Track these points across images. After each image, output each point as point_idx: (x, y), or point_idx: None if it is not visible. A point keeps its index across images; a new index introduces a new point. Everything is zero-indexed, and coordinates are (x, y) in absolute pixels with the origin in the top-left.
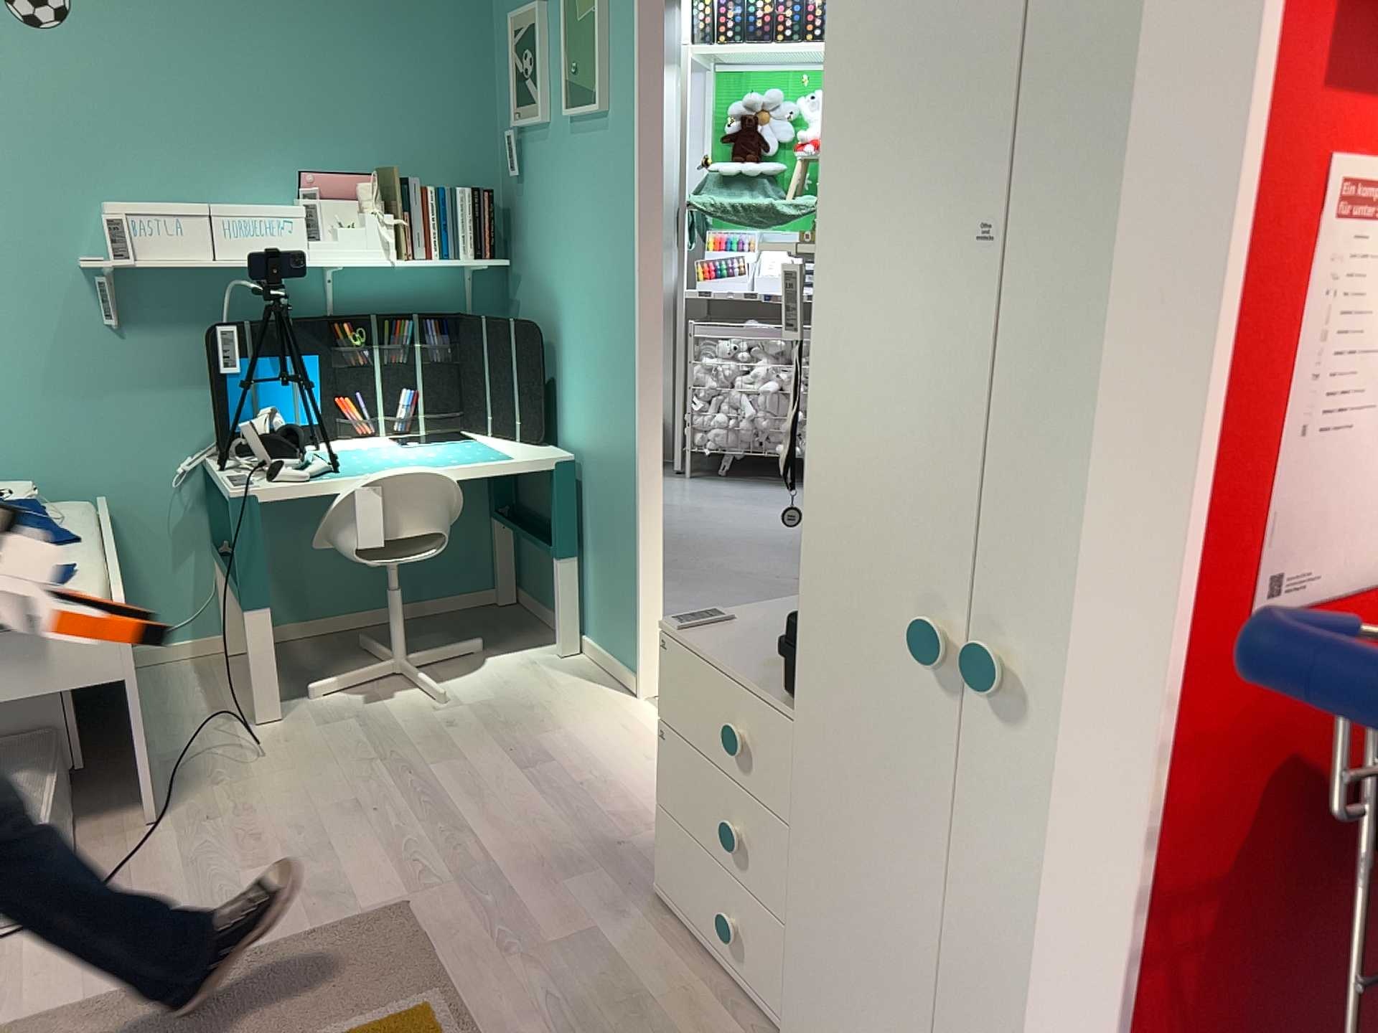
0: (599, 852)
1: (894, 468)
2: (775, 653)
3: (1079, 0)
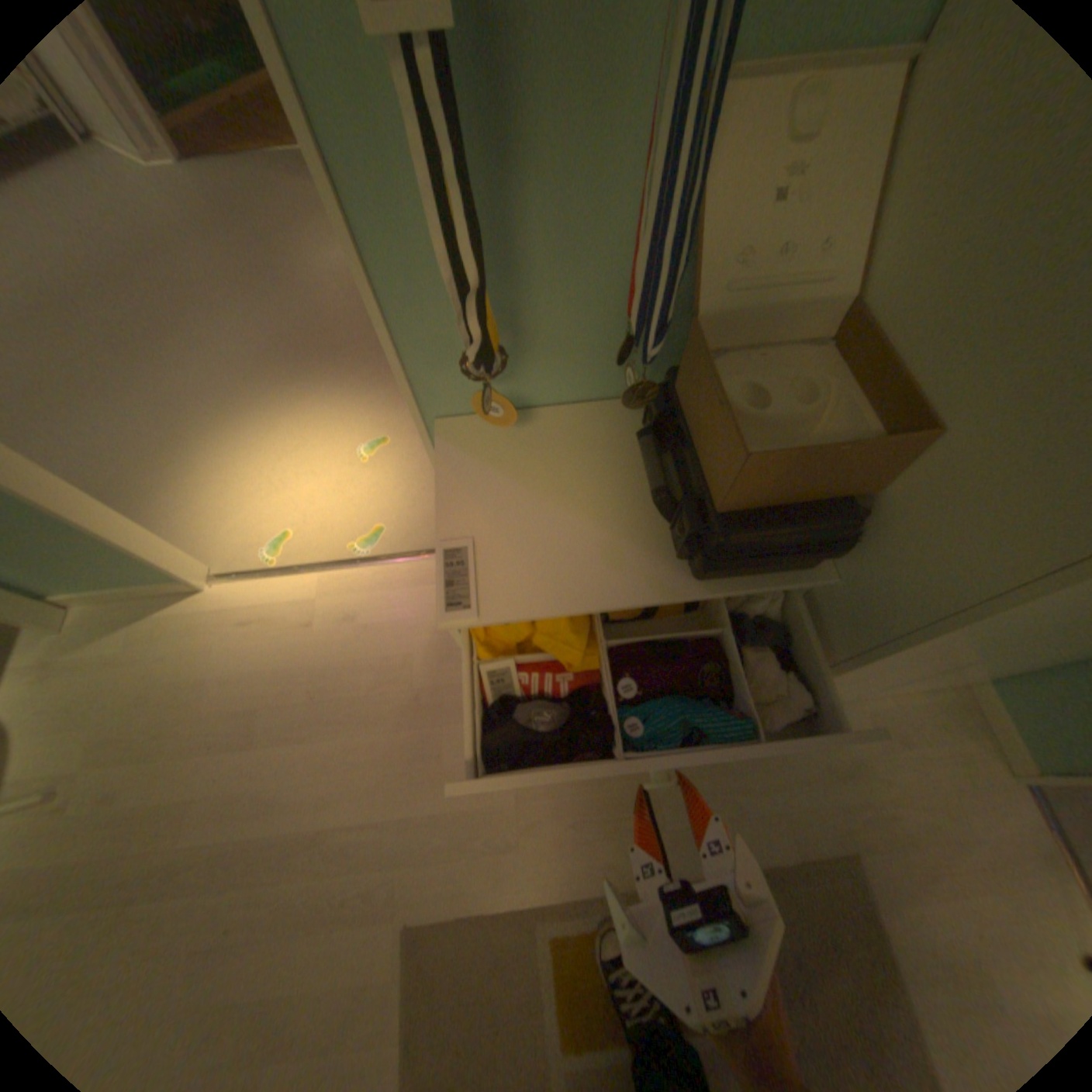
0: (417, 721)
1: None
2: (591, 546)
3: None
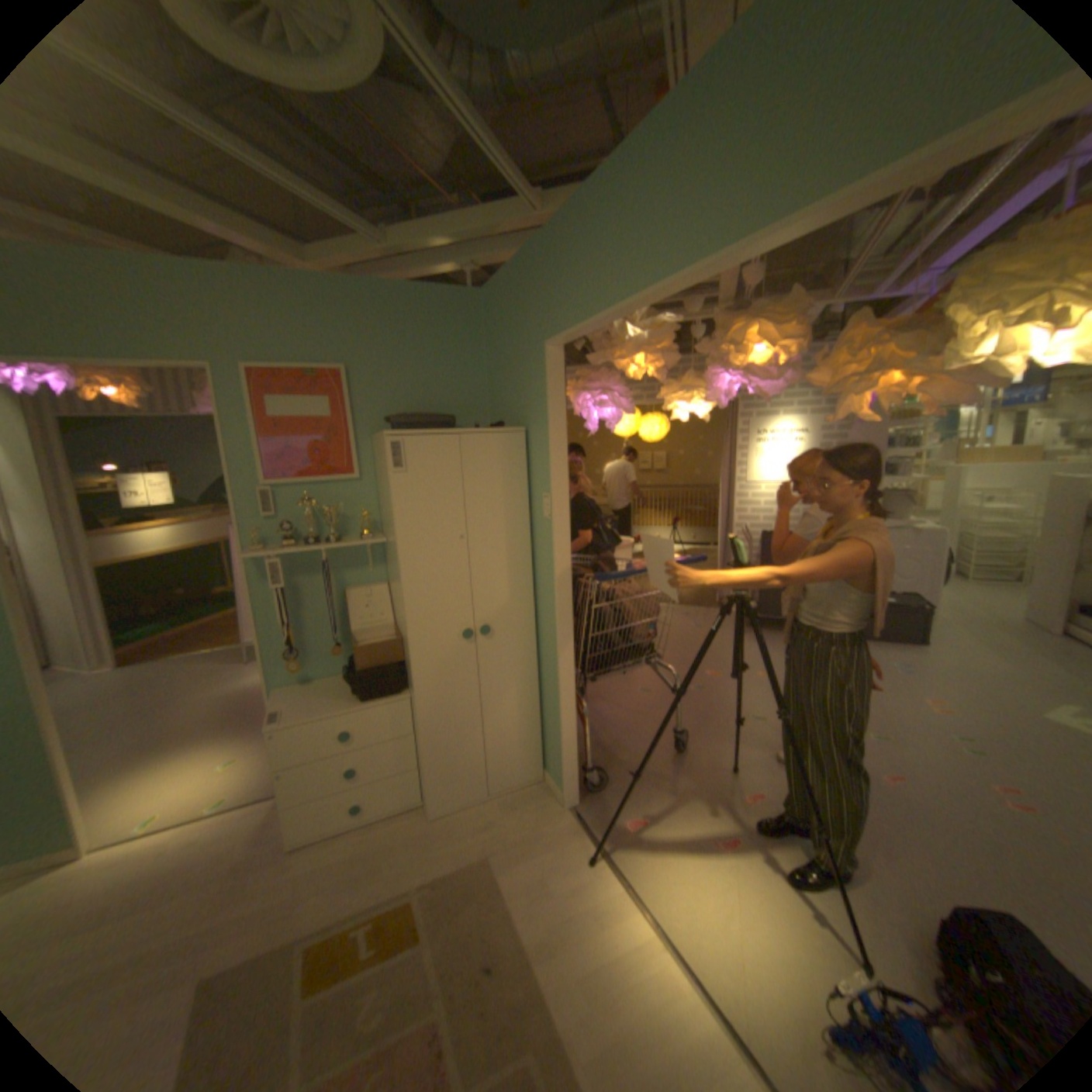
0: (232, 878)
1: (442, 601)
2: (326, 704)
3: (477, 494)
